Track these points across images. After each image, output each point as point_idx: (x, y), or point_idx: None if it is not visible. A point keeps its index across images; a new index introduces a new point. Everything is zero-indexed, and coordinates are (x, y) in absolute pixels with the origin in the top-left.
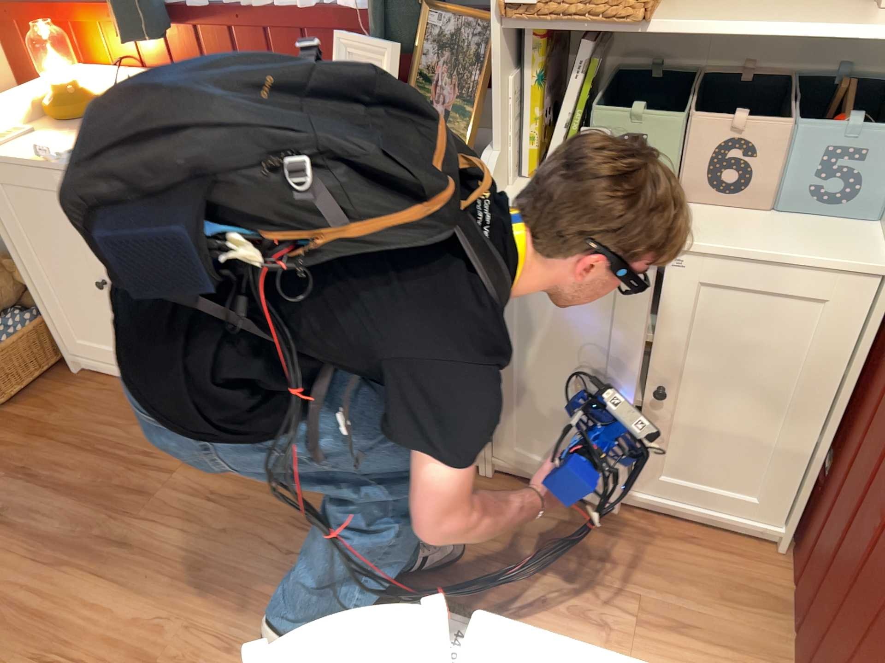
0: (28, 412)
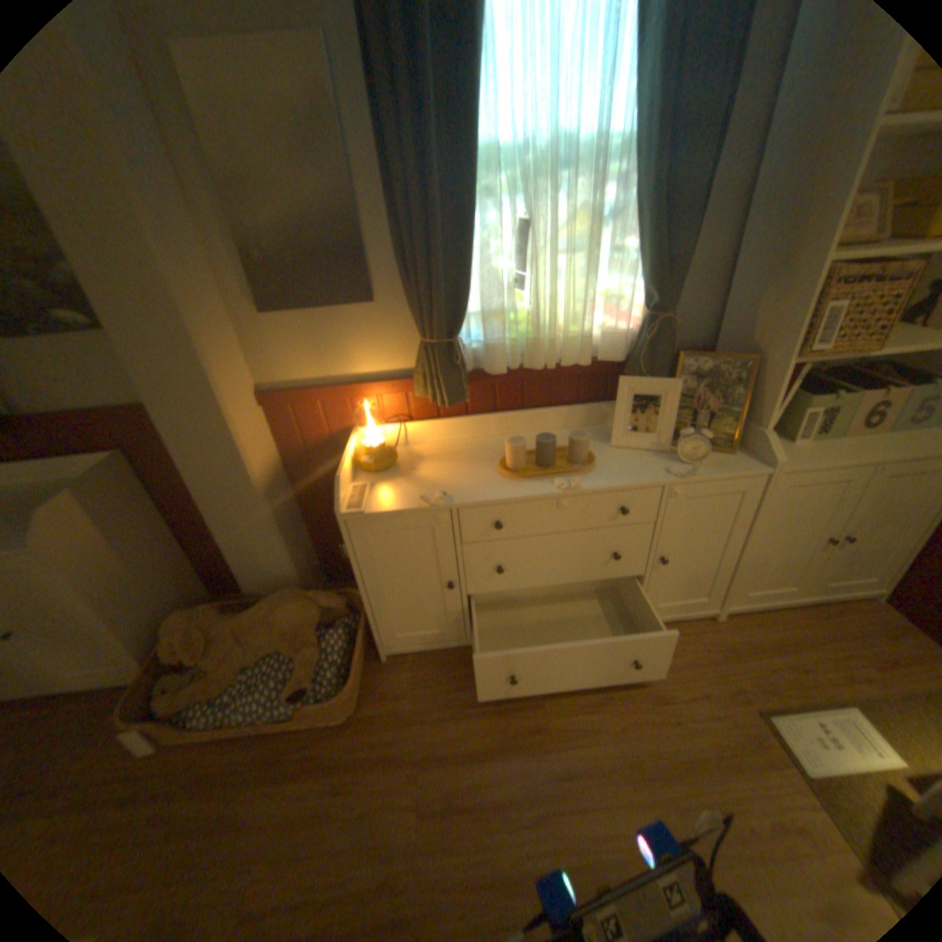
0: (368, 716)
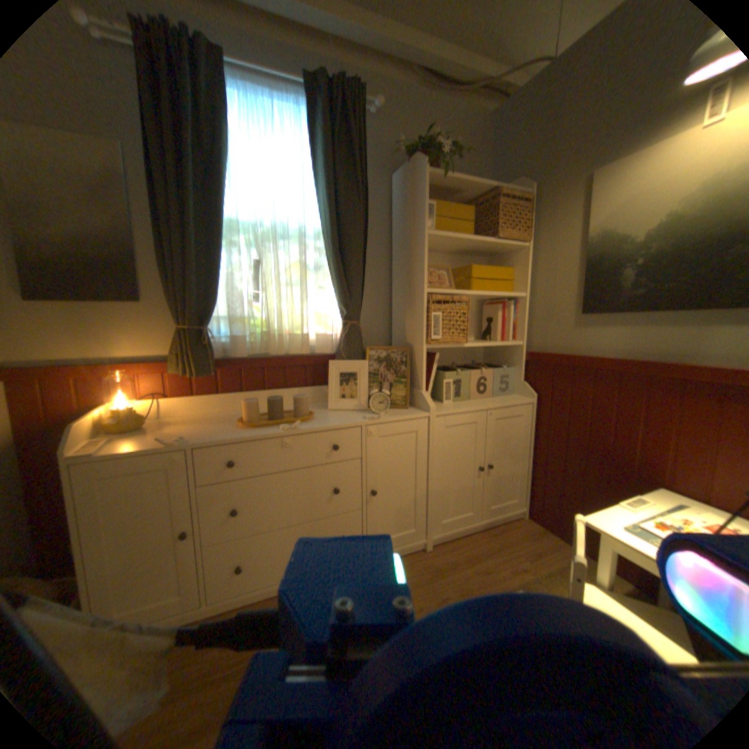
0: None
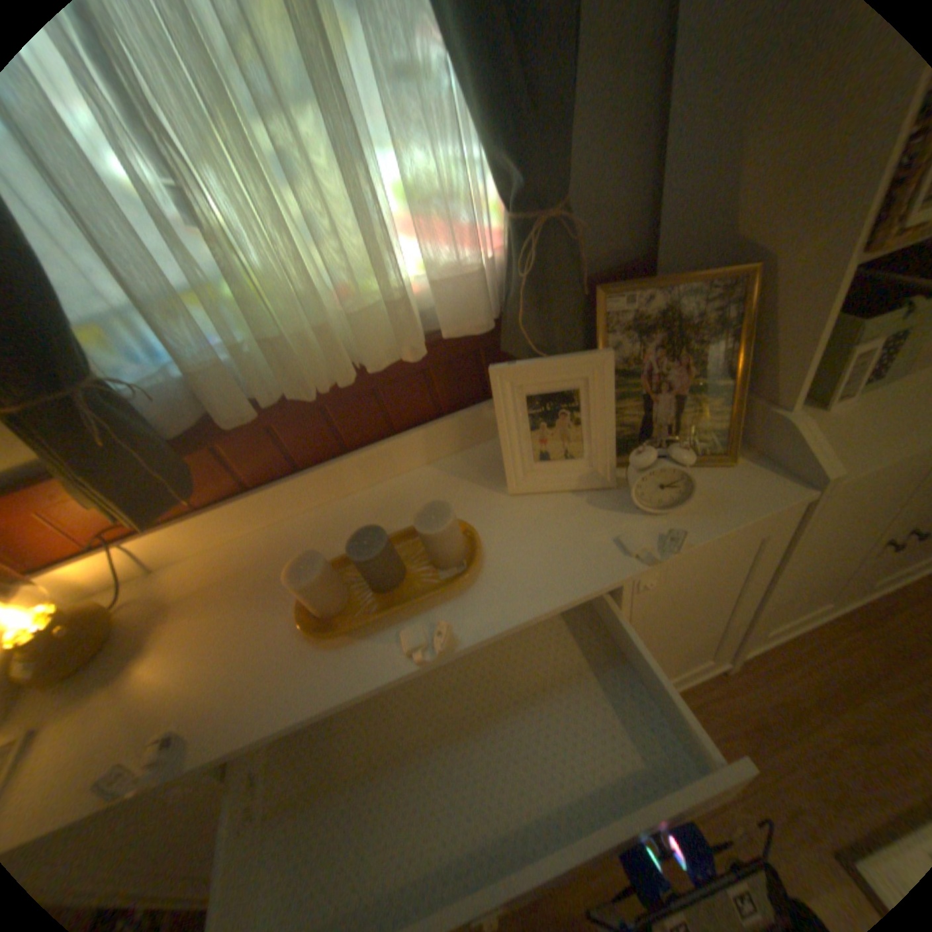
0: None
